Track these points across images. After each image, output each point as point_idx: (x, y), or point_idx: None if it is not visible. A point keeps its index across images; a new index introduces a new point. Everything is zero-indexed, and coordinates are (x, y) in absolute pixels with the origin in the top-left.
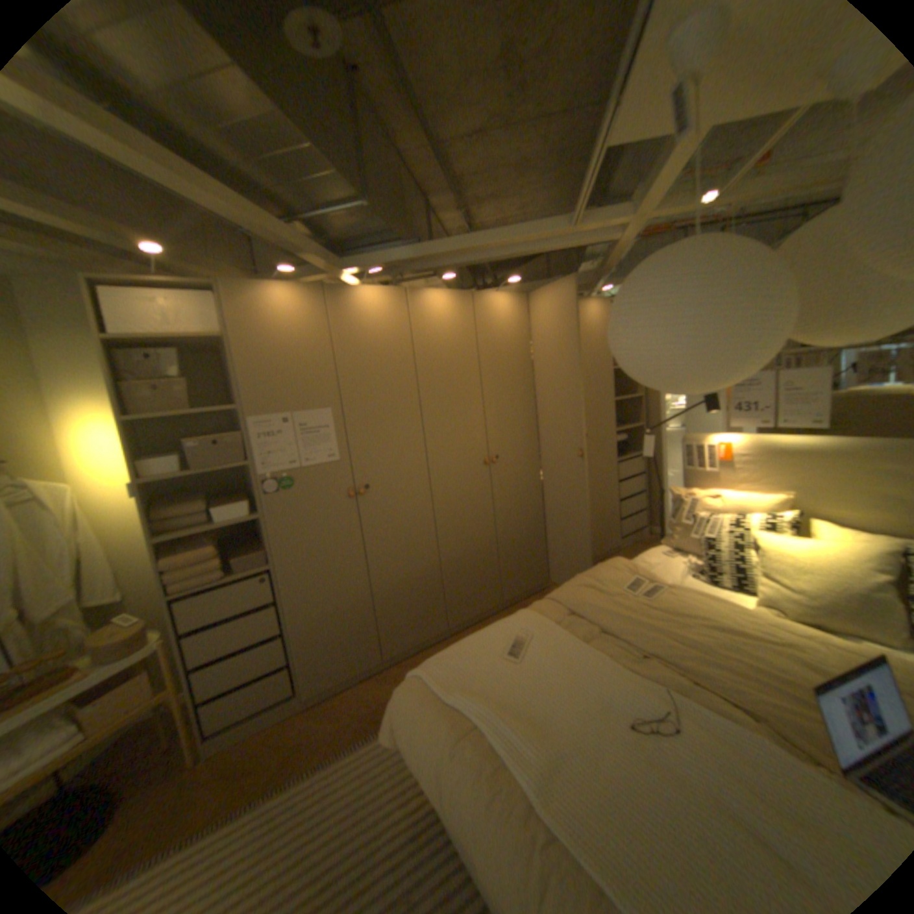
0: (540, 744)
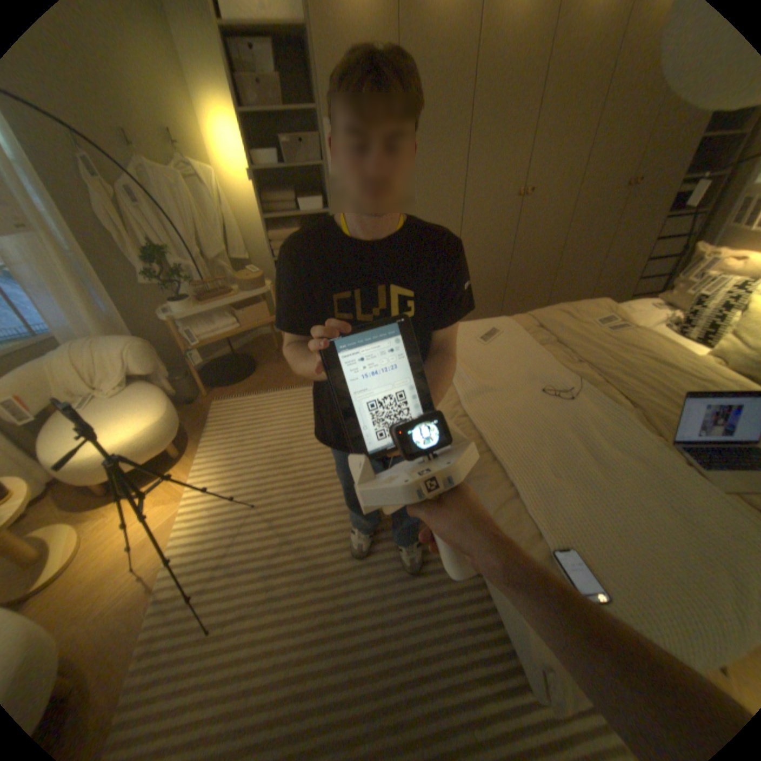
0: (477, 381)
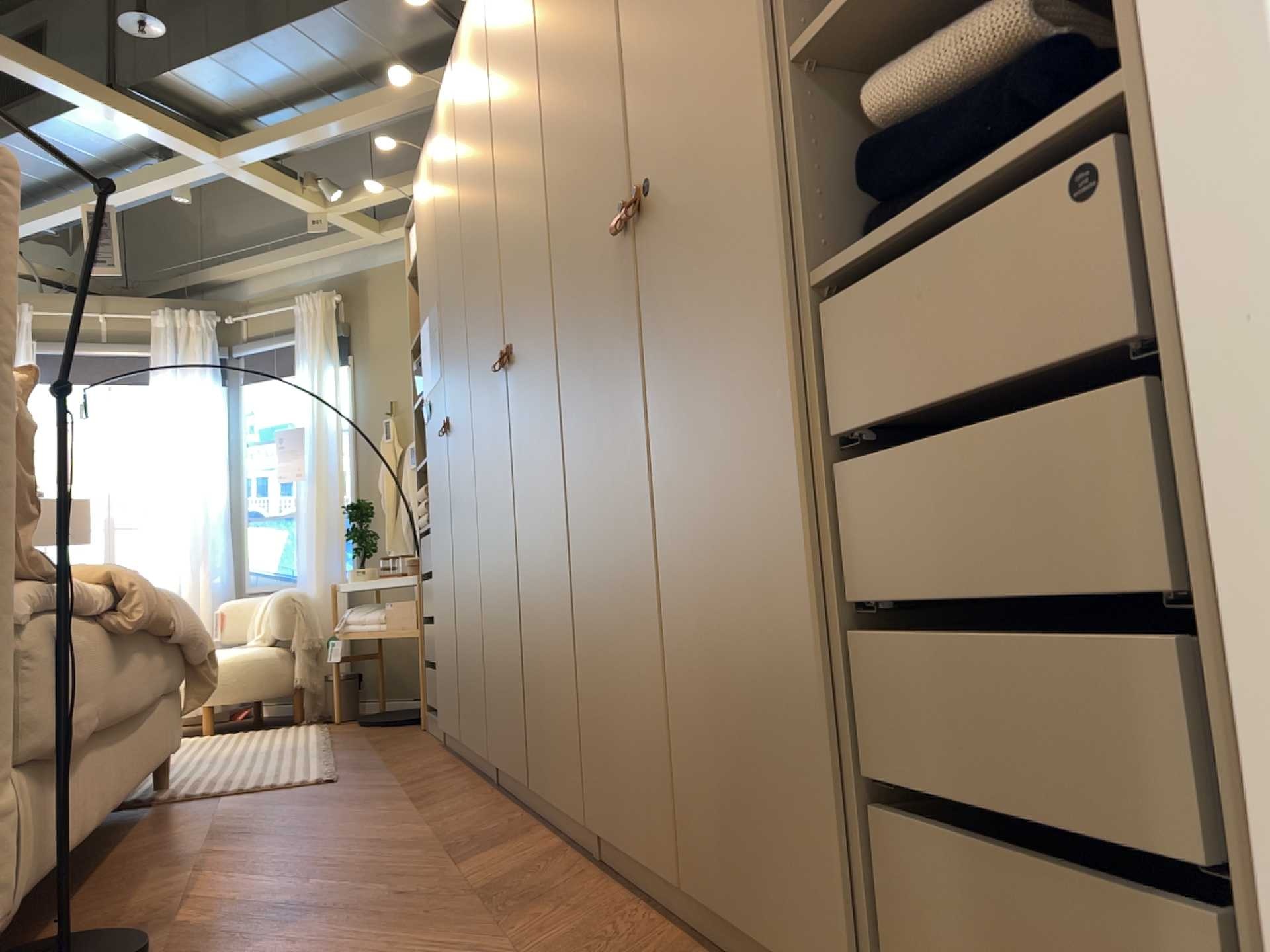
0: None
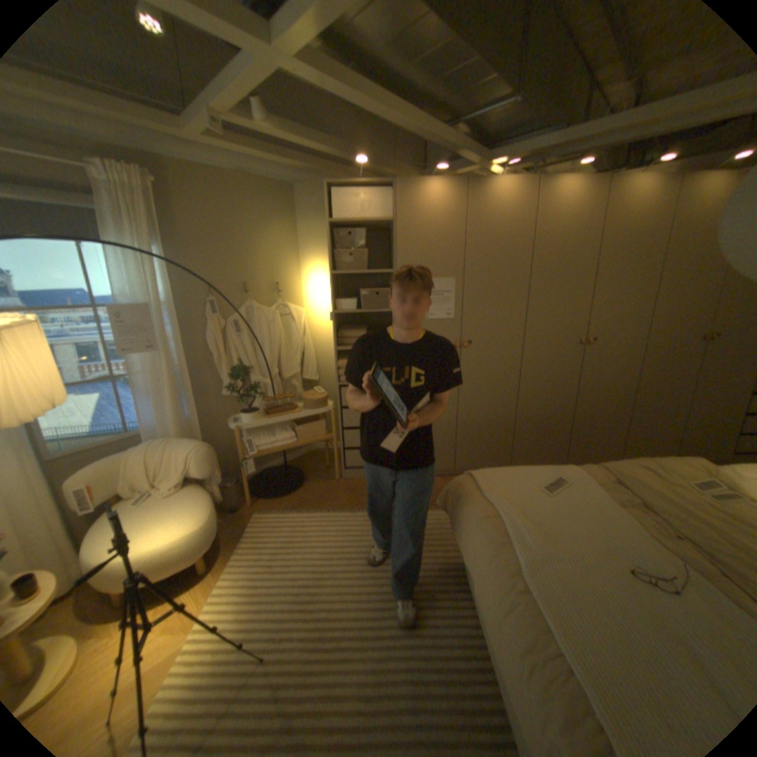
0: (542, 544)
